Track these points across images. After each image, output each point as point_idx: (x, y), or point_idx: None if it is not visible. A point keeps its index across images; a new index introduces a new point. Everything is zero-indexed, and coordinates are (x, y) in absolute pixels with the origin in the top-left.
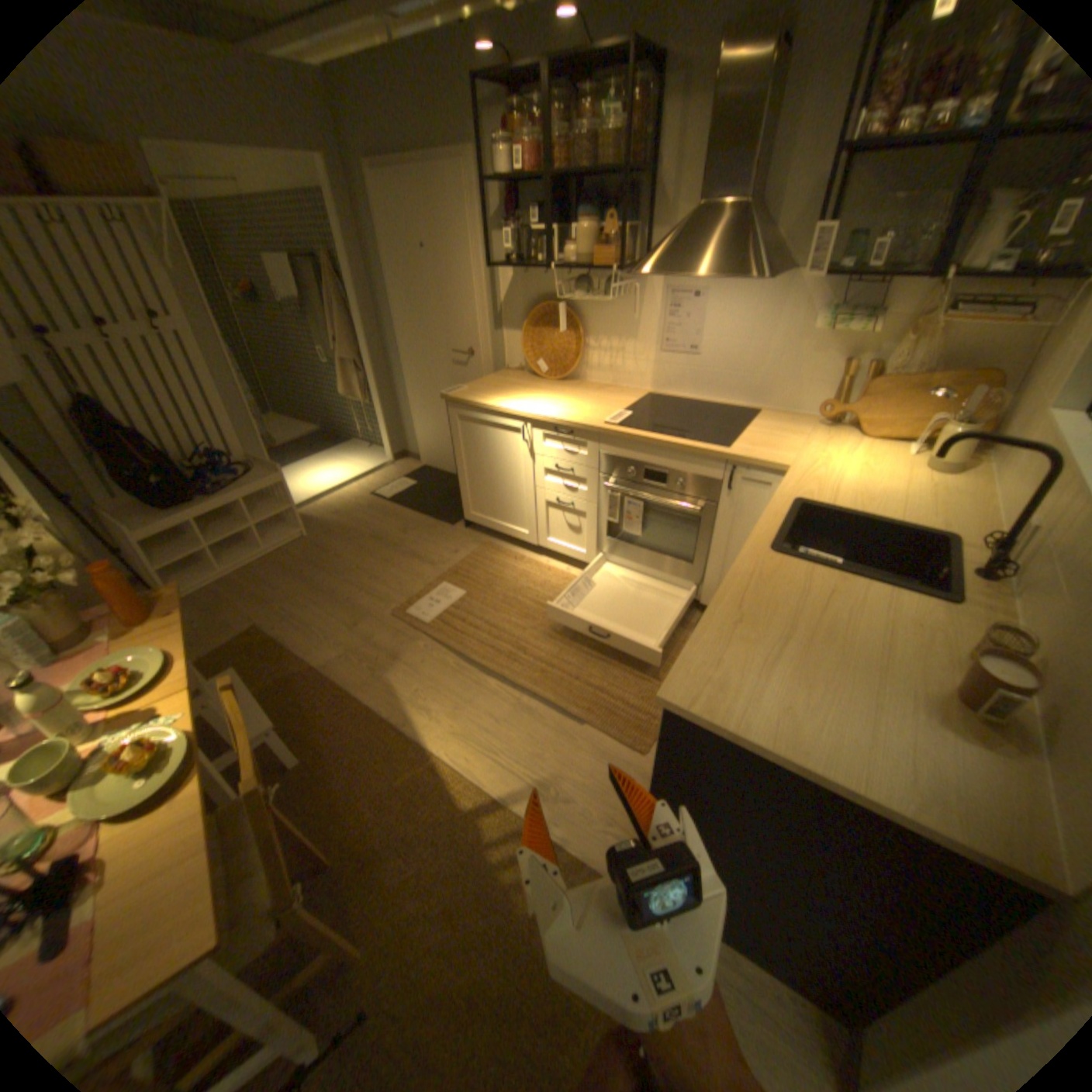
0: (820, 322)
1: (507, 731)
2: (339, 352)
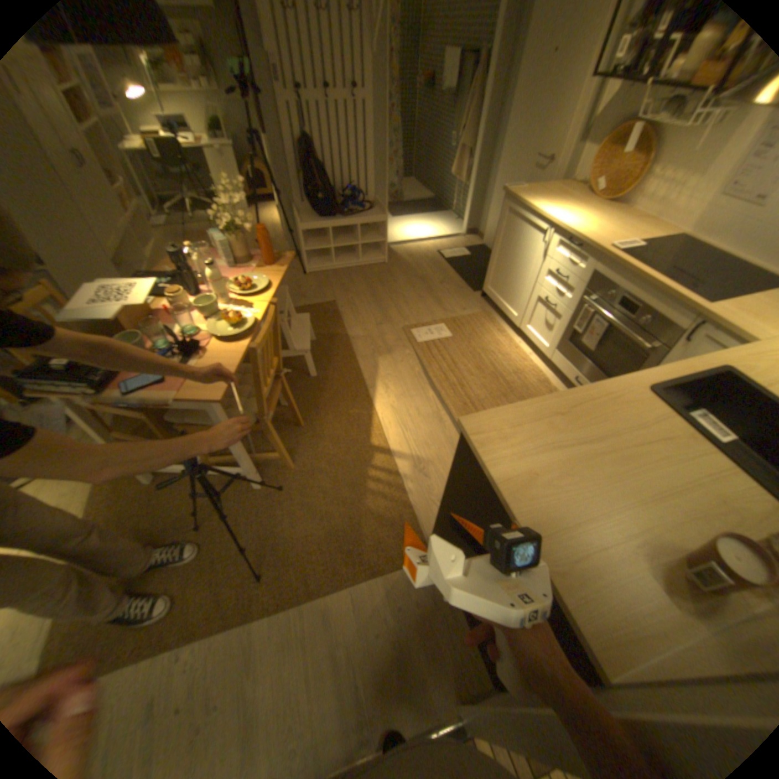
0: None
1: (420, 423)
2: (464, 139)
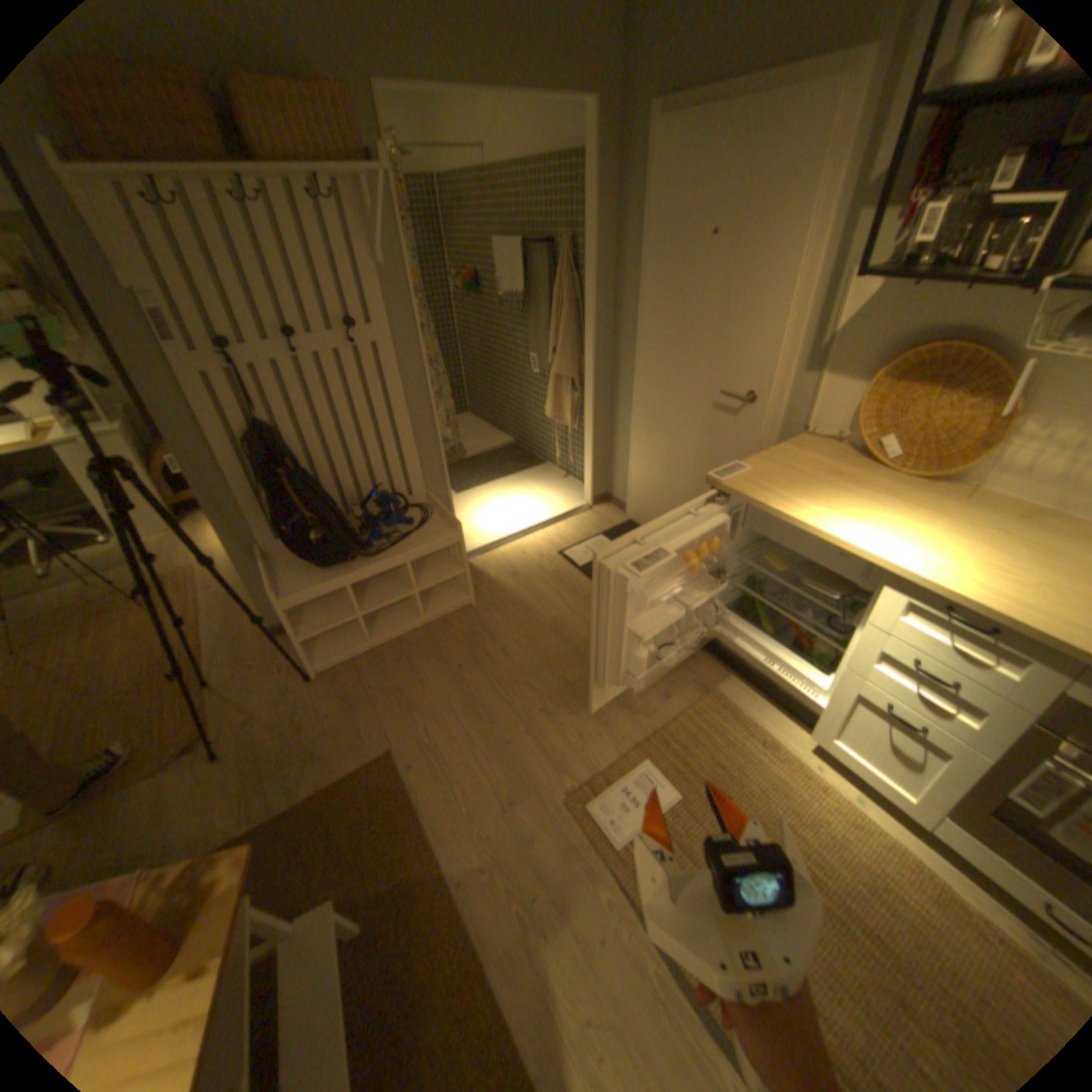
0: None
1: None
2: (557, 365)
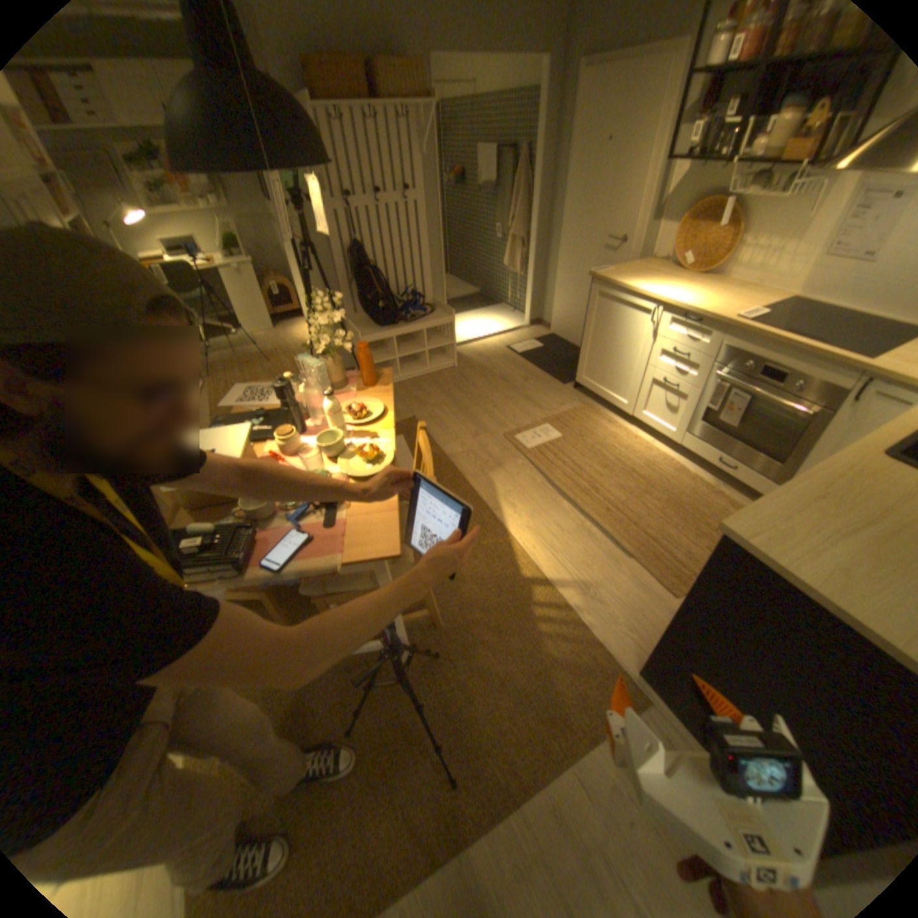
0: None
1: (568, 540)
2: (513, 230)
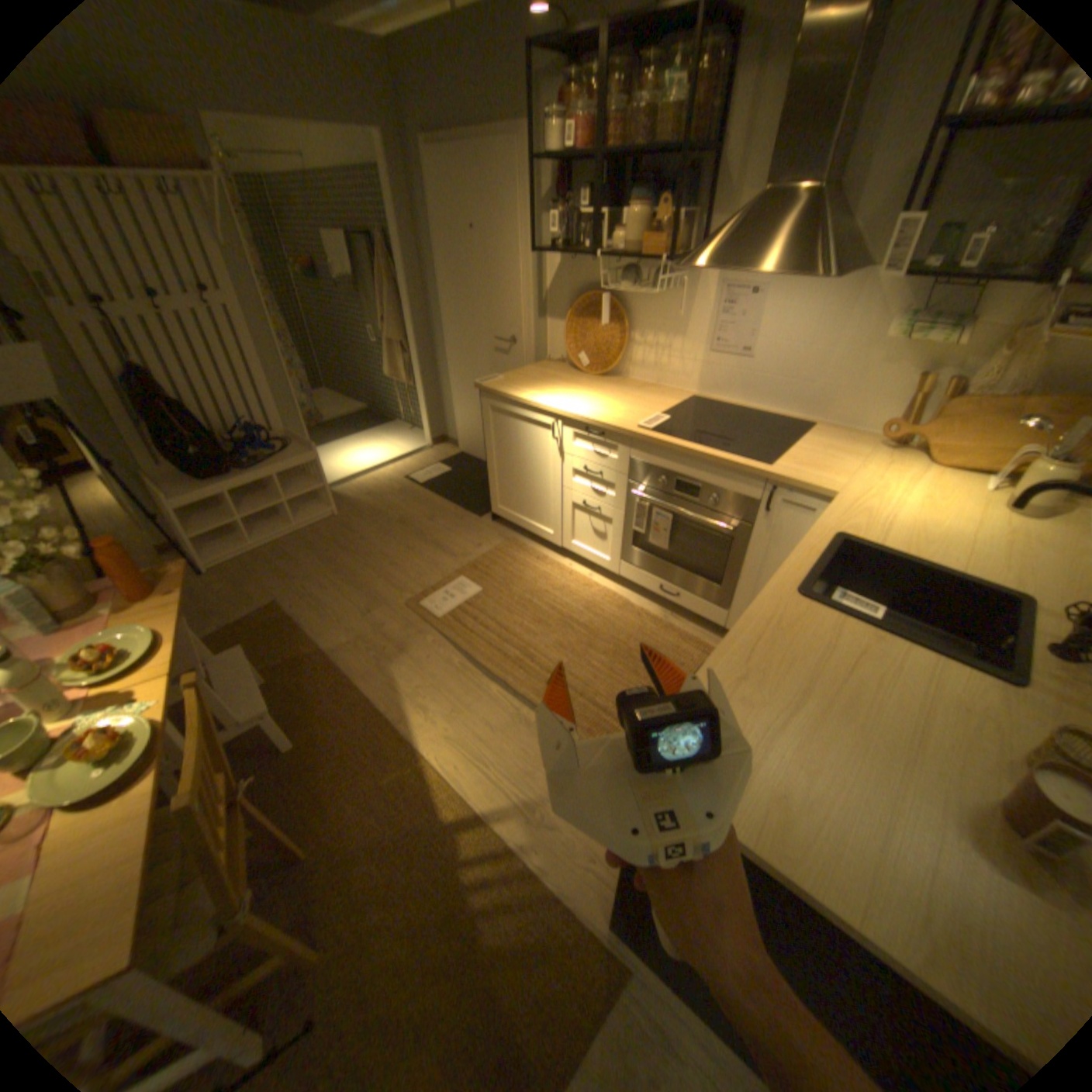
0: (895, 329)
1: (501, 742)
2: (387, 333)
